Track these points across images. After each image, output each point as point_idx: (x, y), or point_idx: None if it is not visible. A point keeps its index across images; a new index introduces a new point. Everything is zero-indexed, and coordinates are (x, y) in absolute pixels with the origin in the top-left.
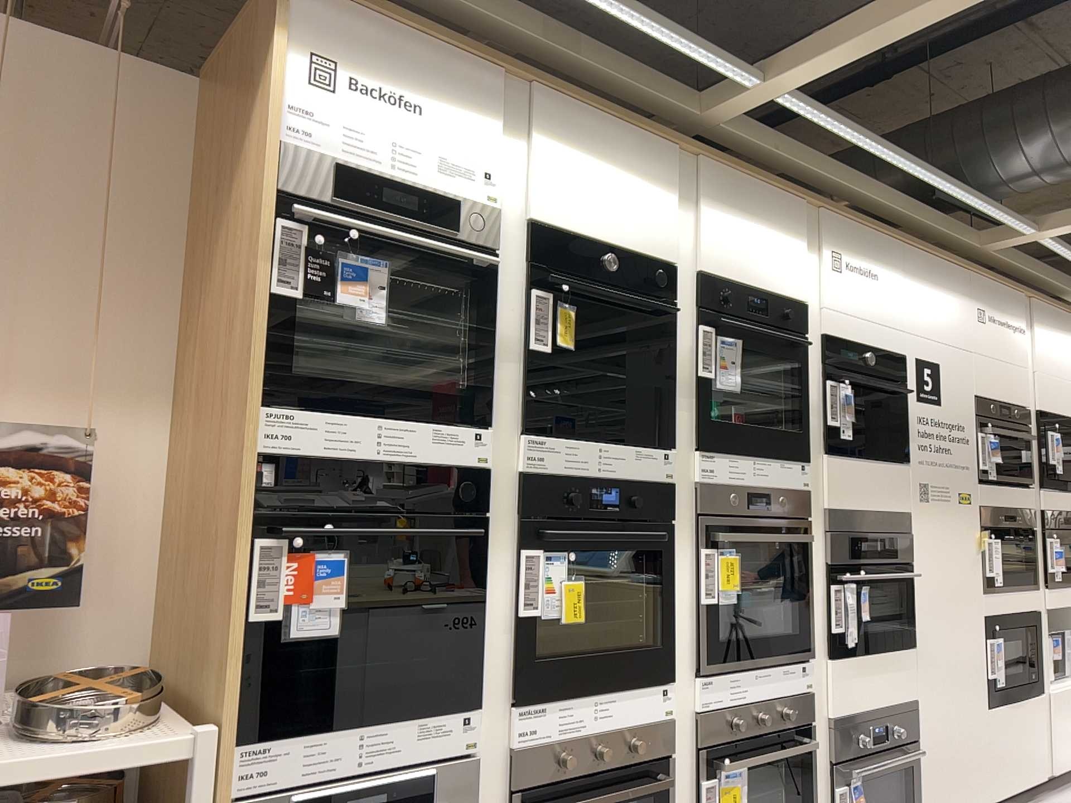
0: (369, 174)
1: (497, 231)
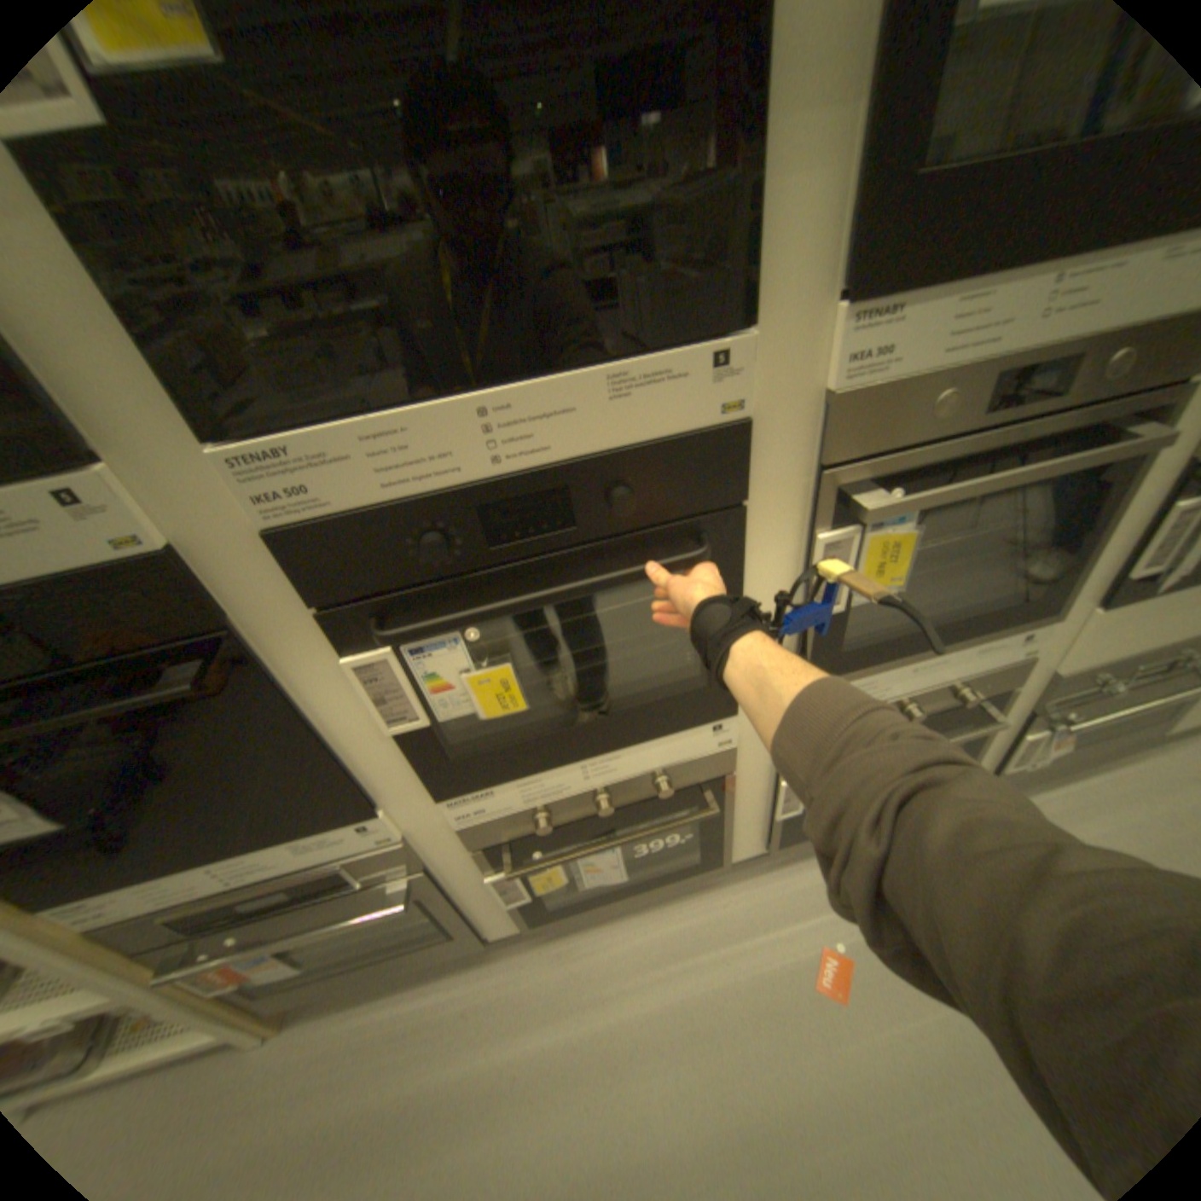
0: None
1: None
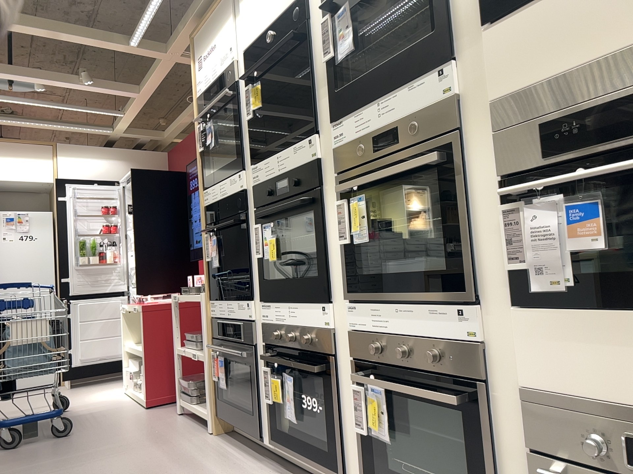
0: (206, 87)
1: (232, 70)
